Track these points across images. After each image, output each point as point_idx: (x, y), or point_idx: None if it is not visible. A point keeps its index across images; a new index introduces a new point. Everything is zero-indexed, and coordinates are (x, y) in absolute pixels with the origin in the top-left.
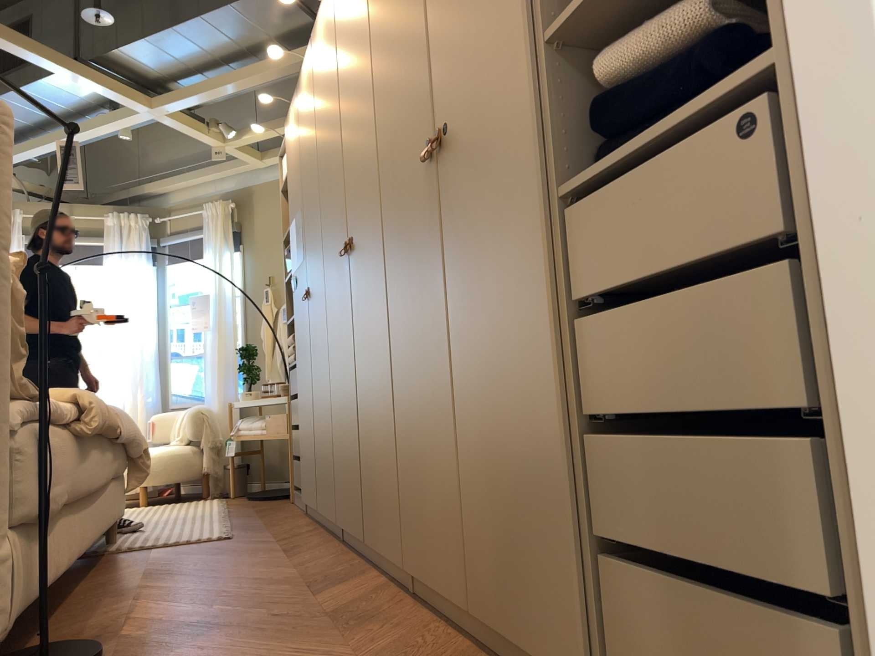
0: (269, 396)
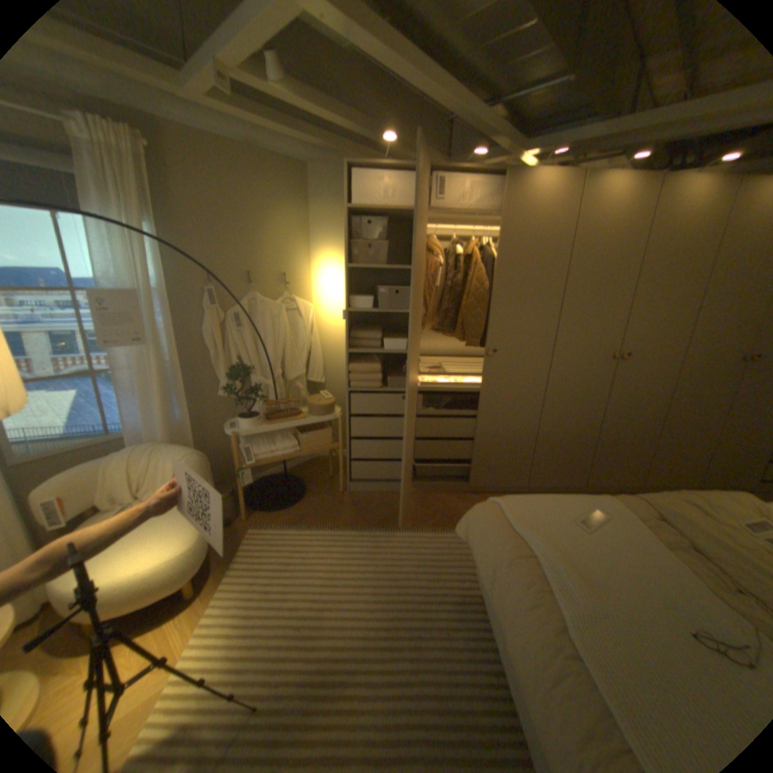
0: (276, 417)
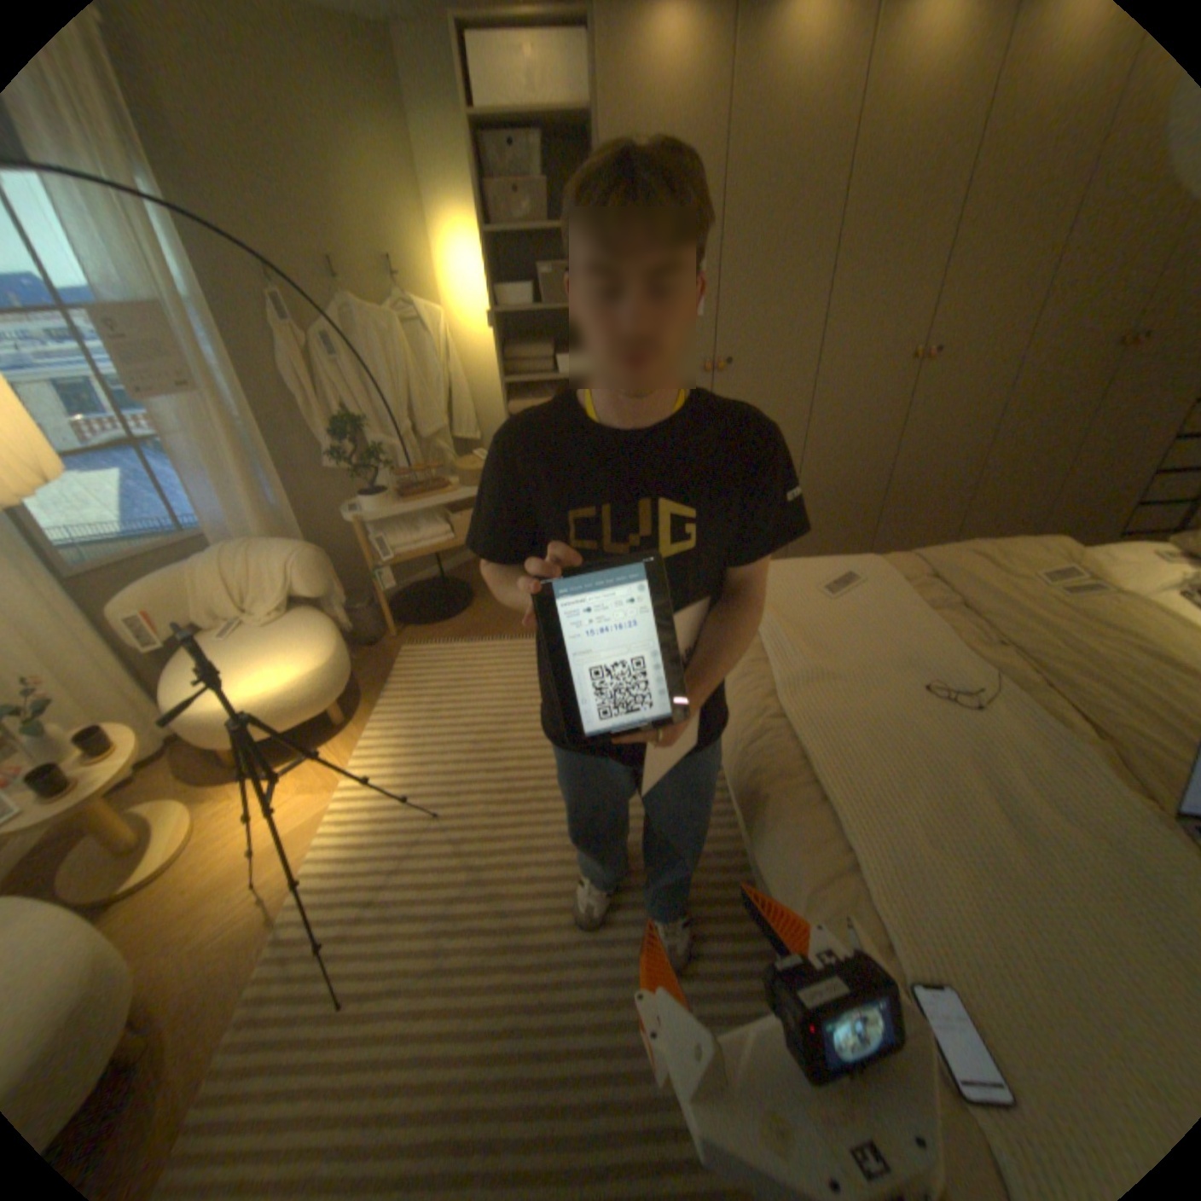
0: (413, 493)
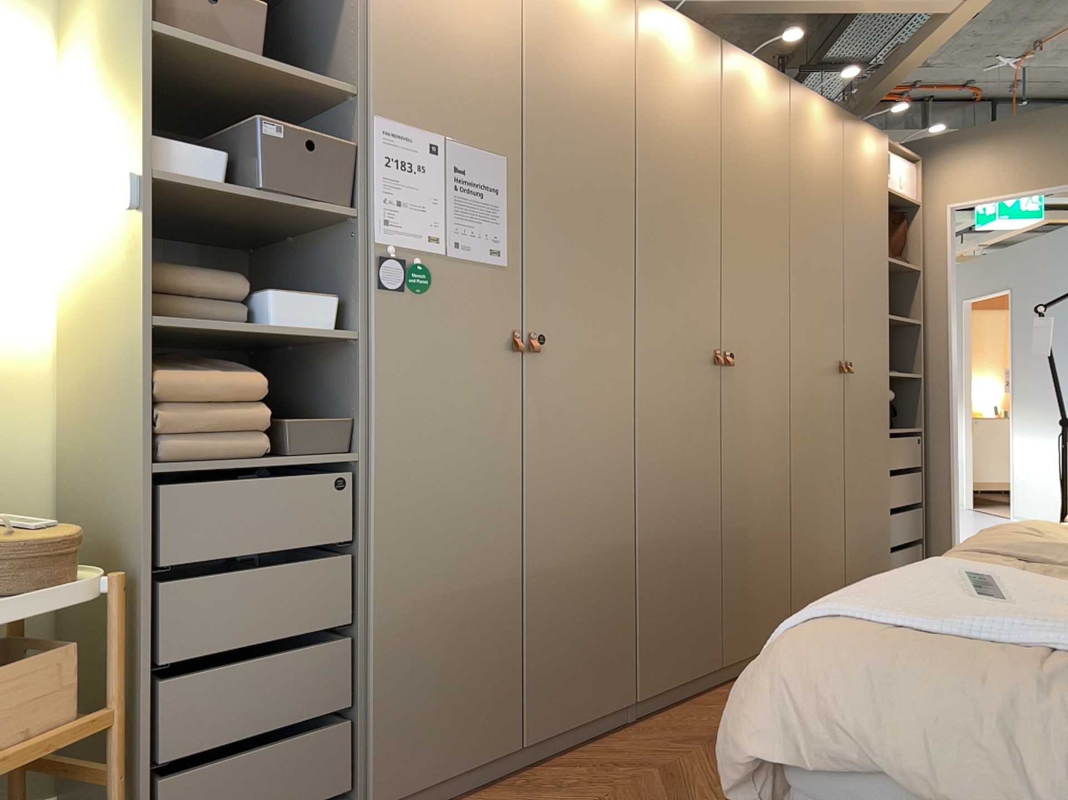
0: None
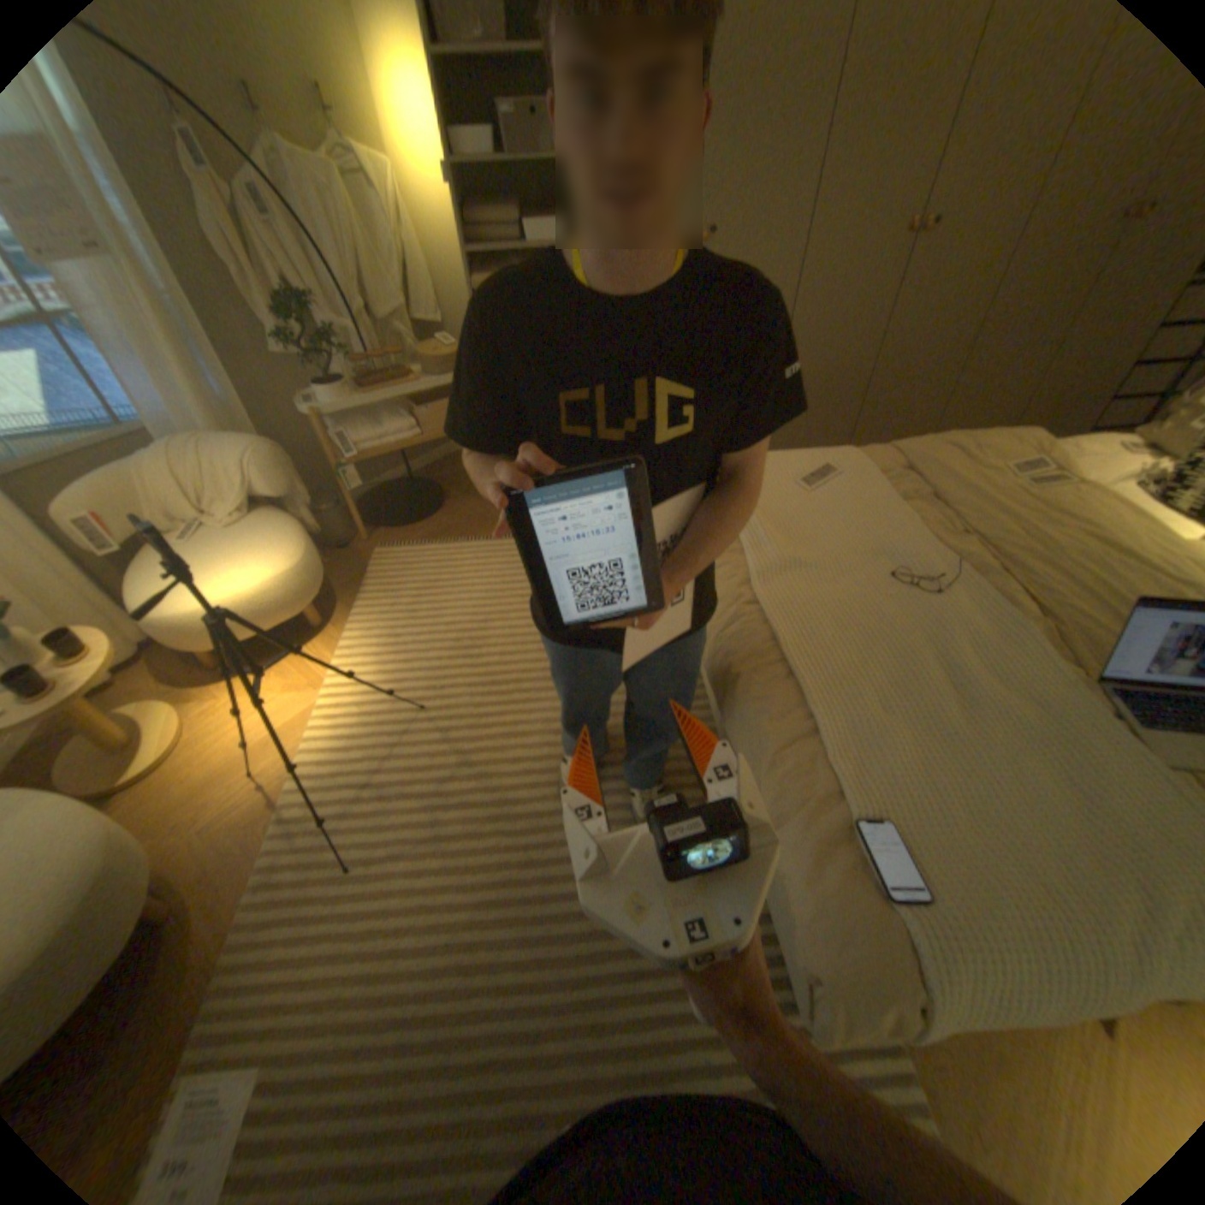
0: (372, 383)
